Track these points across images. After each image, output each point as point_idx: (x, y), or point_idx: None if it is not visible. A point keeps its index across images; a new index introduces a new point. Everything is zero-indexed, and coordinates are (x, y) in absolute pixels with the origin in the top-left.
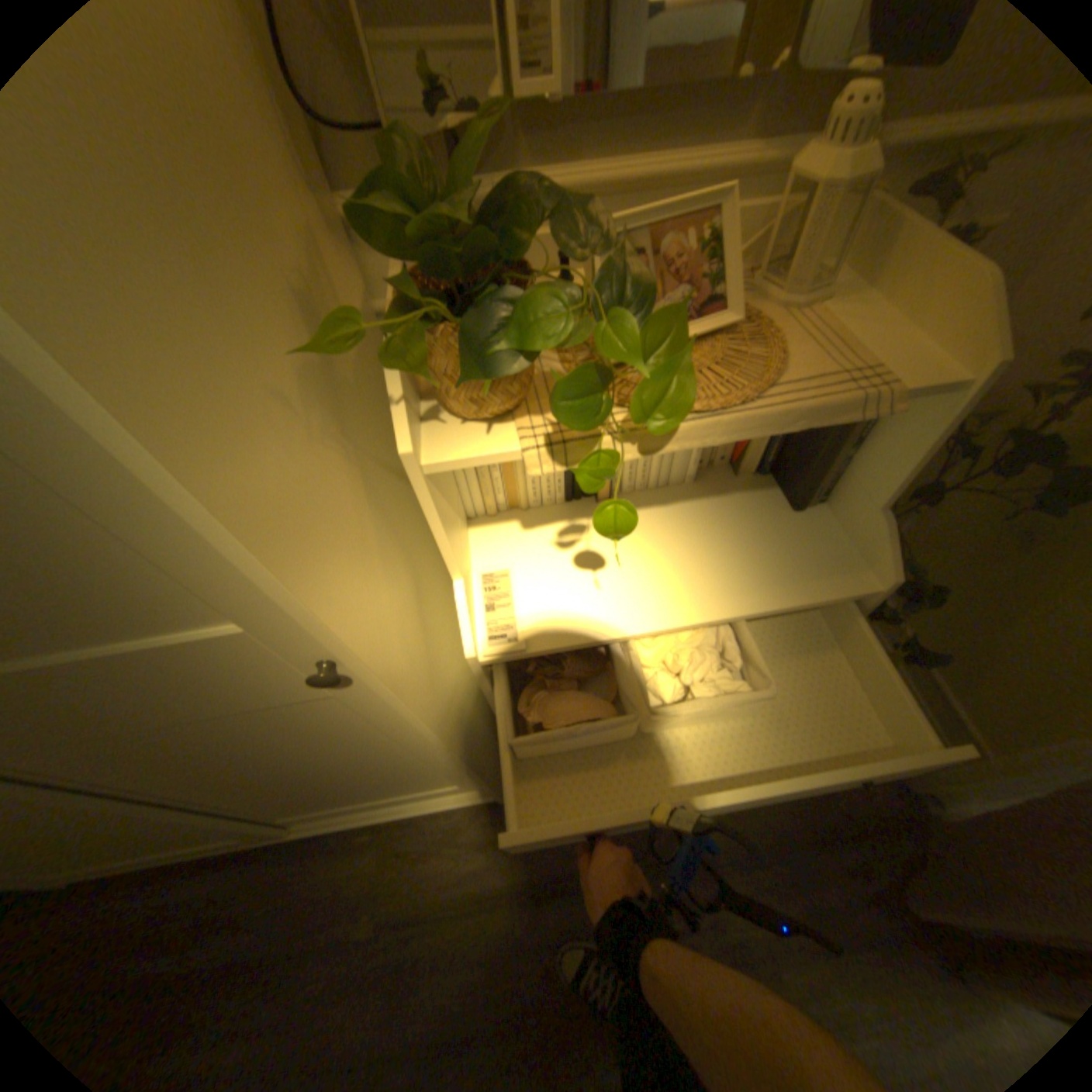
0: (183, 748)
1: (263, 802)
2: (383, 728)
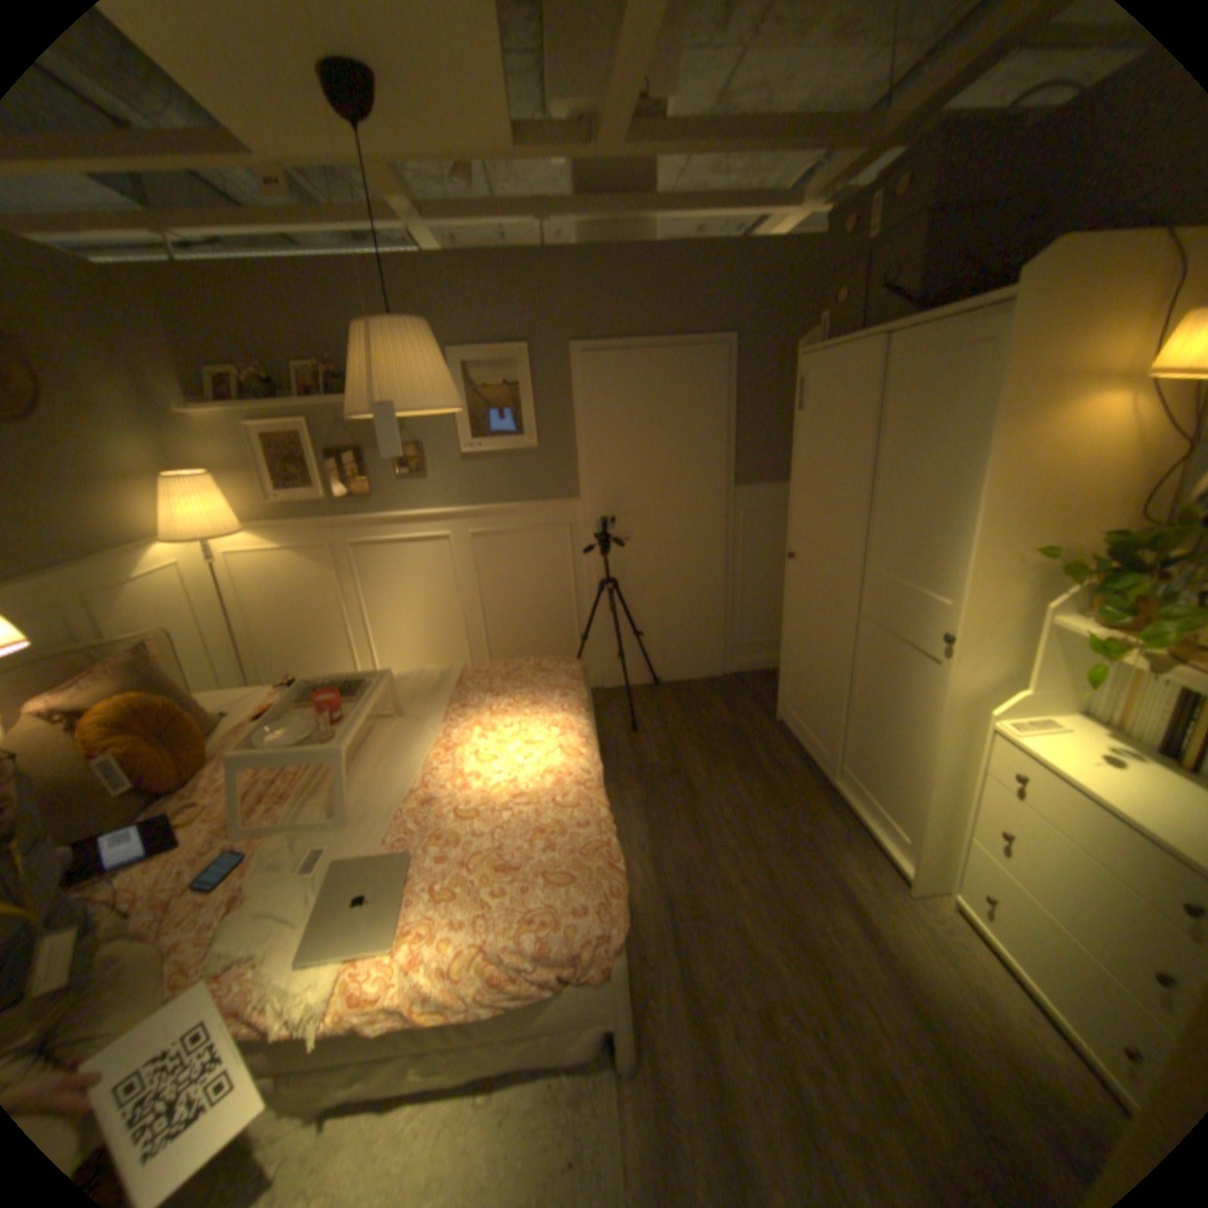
0: (892, 659)
1: (864, 737)
2: (939, 708)
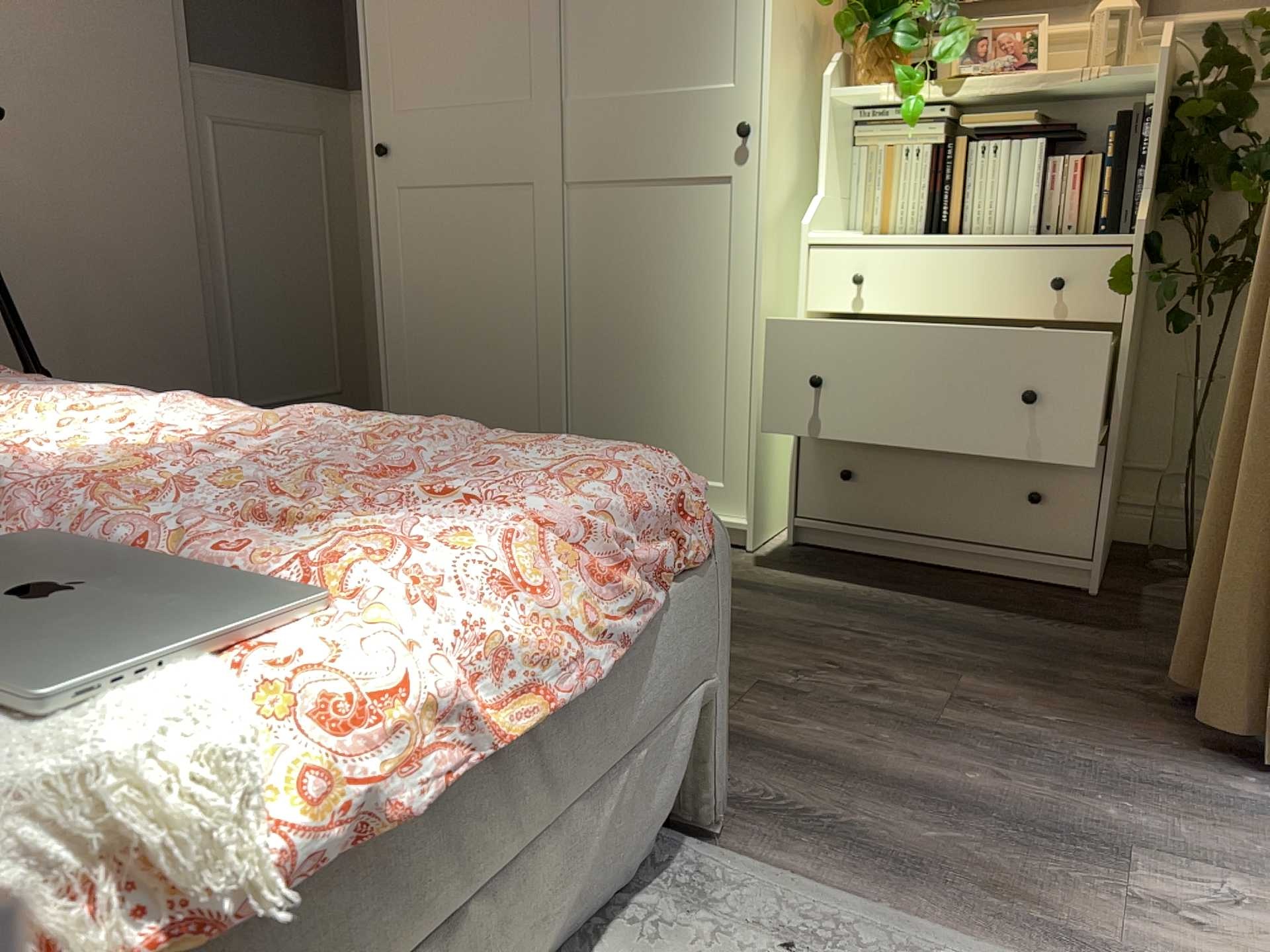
0: (644, 223)
1: (608, 383)
2: (741, 245)
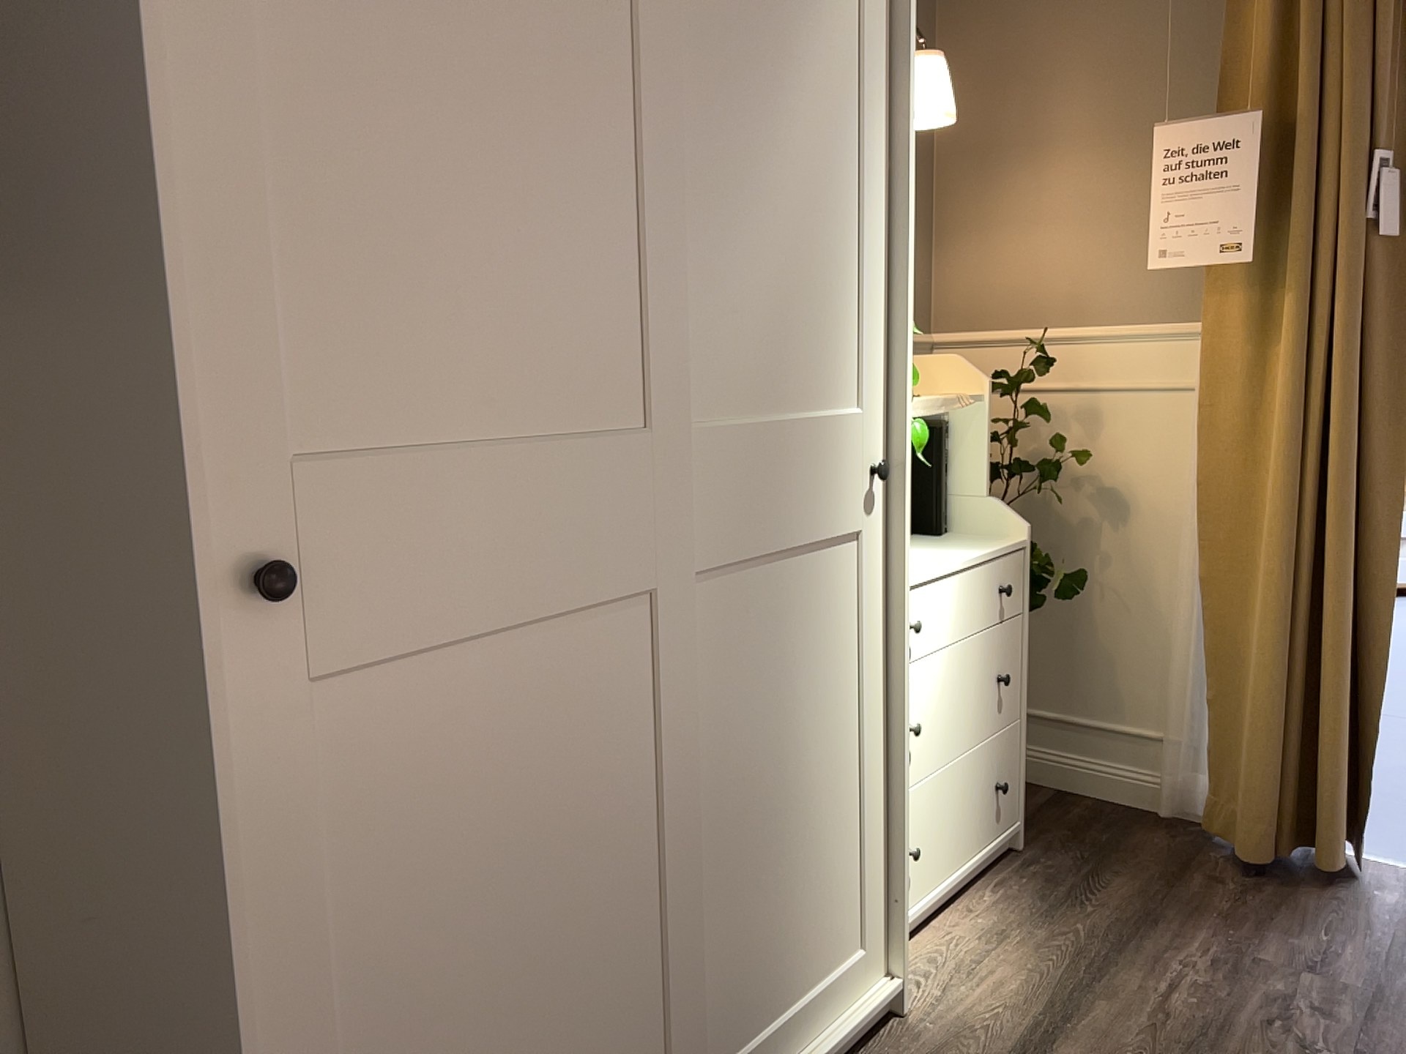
0: (776, 617)
1: (736, 905)
2: (871, 618)
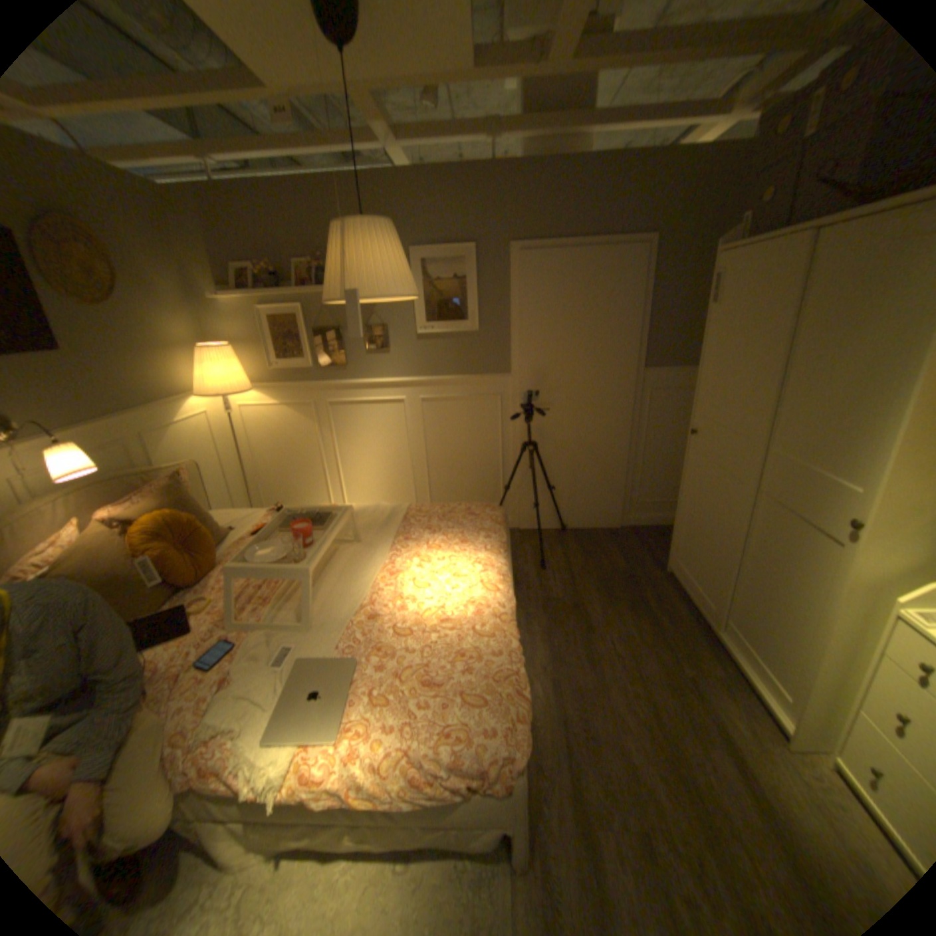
0: (790, 534)
1: (753, 599)
2: (837, 587)
